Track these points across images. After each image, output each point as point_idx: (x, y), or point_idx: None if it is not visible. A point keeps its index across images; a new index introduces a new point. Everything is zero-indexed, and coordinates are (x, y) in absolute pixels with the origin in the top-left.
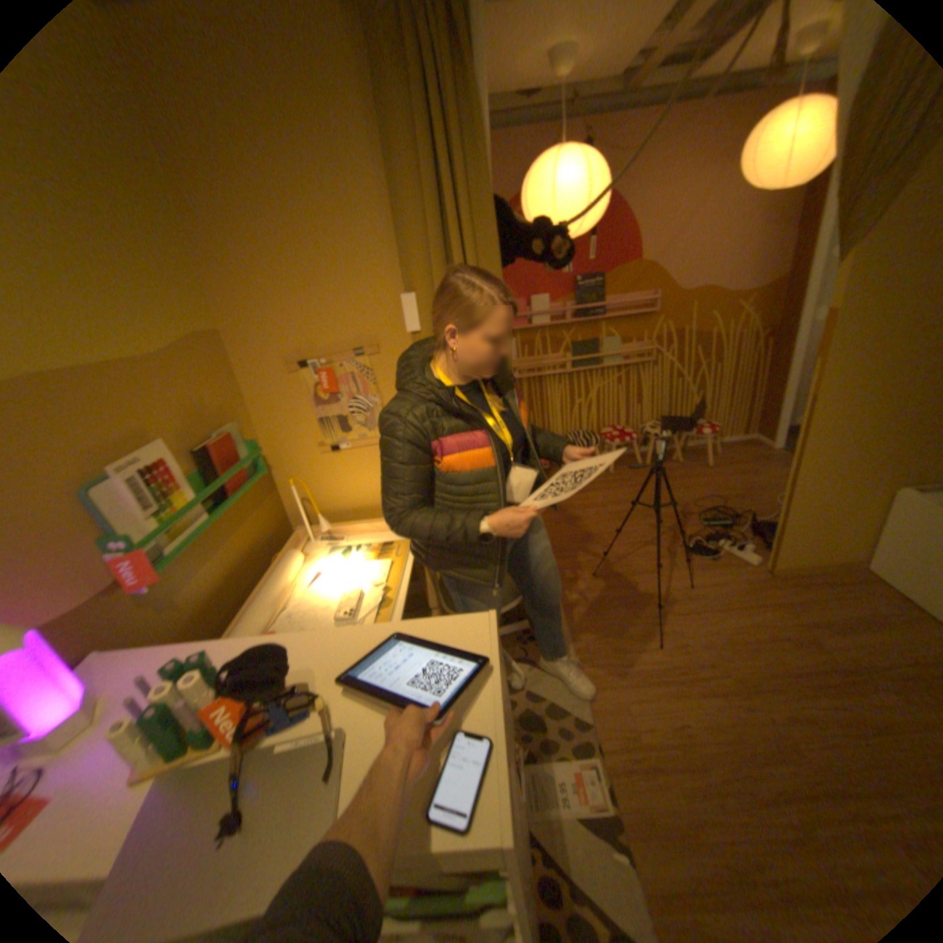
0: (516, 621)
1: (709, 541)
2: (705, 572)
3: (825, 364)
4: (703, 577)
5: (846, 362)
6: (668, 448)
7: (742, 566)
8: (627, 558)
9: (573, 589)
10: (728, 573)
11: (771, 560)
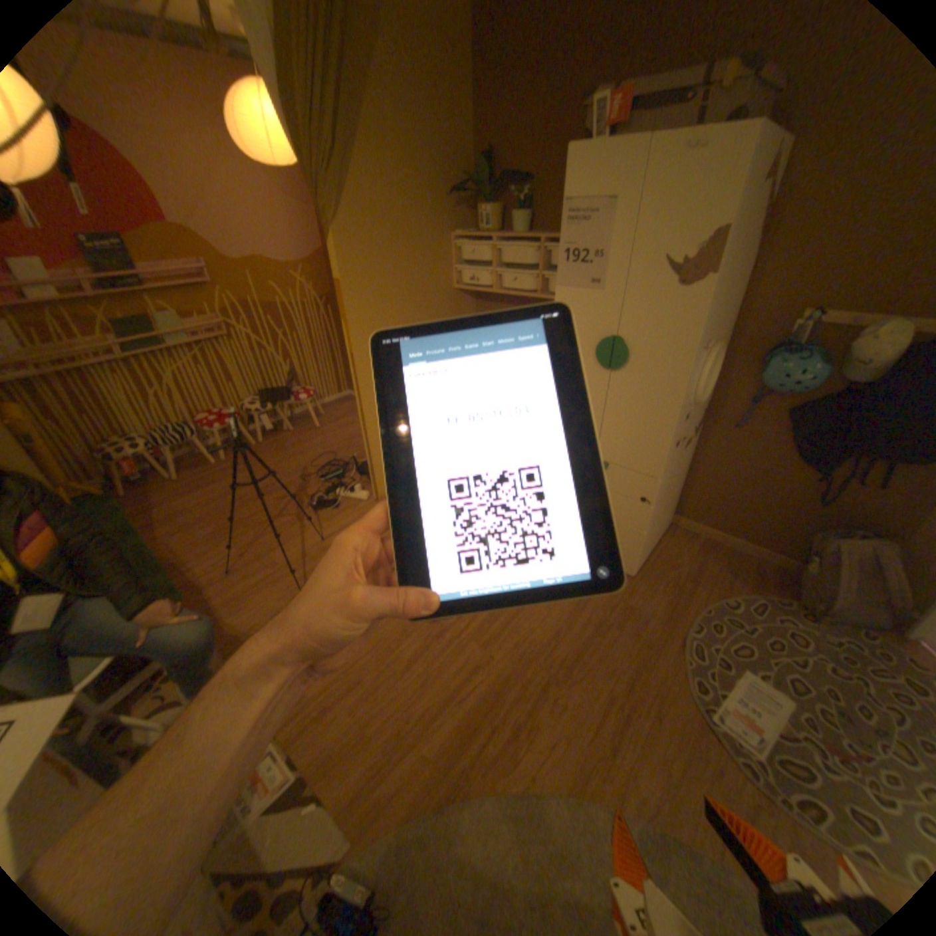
0: (135, 672)
1: (328, 494)
2: (330, 522)
3: (348, 327)
4: (330, 527)
5: (361, 325)
6: (275, 421)
7: (357, 504)
8: (259, 540)
9: (207, 598)
10: (348, 515)
11: (373, 491)
